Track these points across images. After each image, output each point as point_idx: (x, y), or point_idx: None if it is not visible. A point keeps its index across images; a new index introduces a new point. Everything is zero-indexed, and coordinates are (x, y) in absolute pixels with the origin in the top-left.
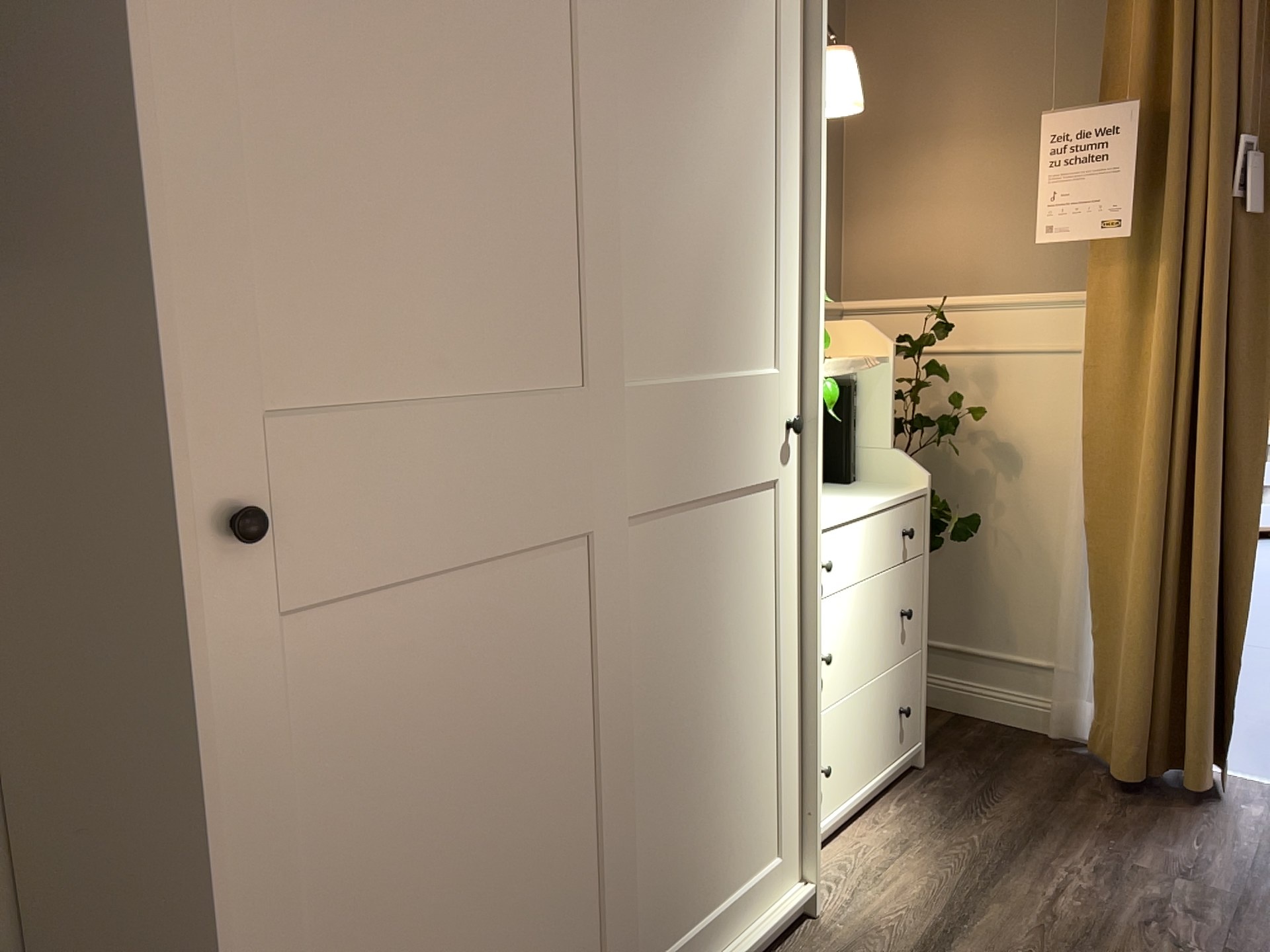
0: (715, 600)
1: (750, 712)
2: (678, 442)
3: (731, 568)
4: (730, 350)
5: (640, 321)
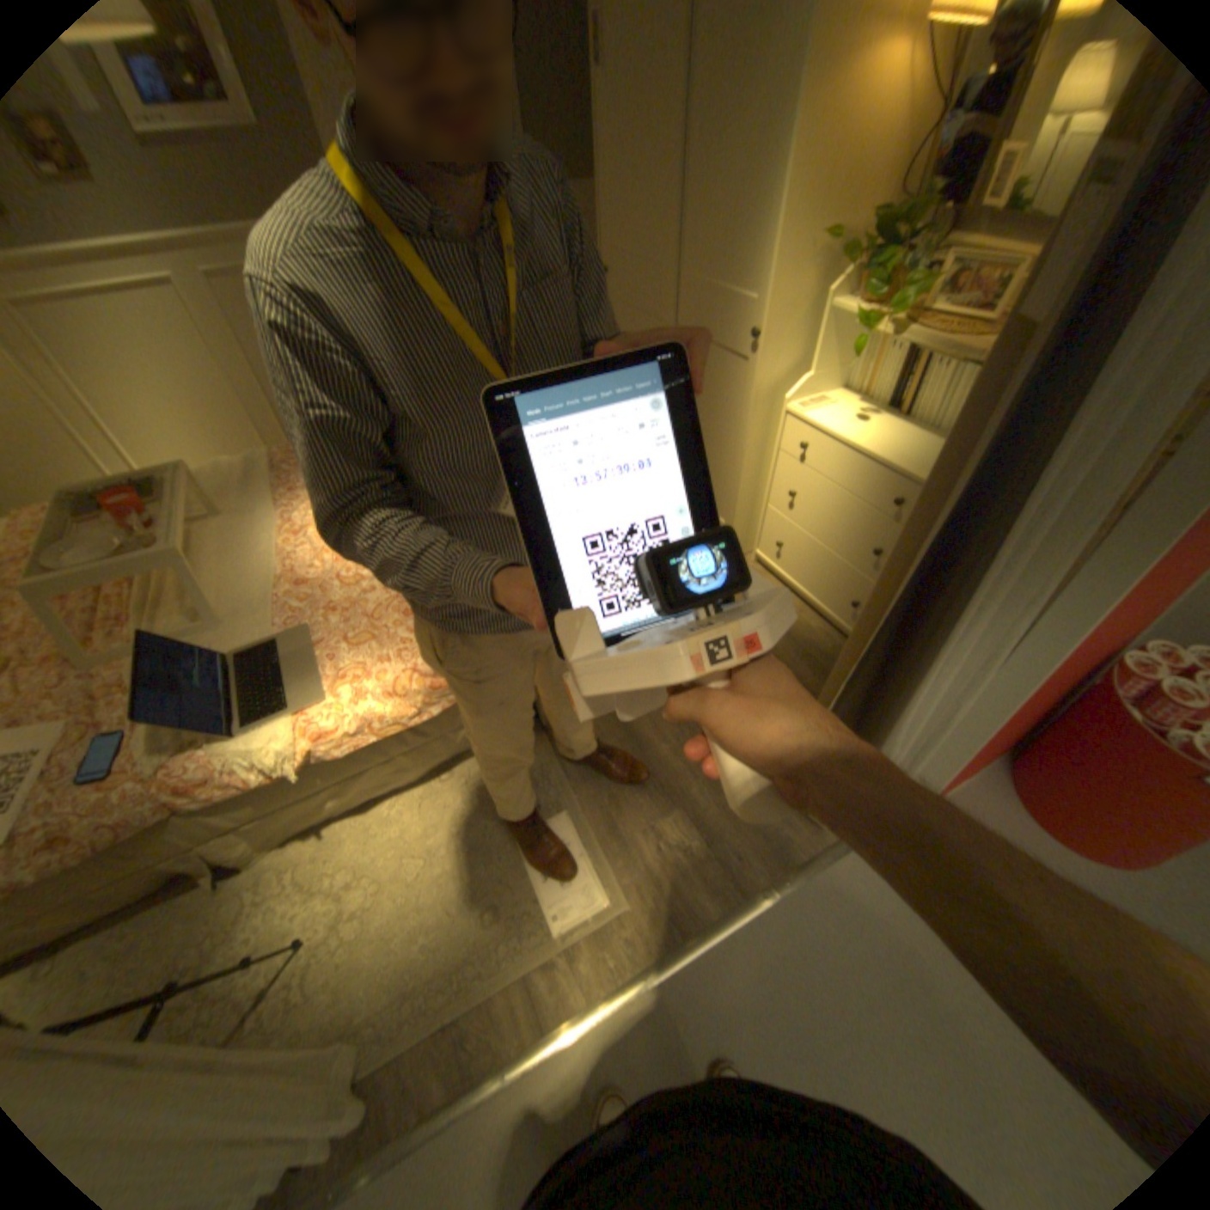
0: (711, 394)
1: (722, 461)
2: (700, 306)
3: (721, 386)
4: (735, 270)
5: (692, 240)
